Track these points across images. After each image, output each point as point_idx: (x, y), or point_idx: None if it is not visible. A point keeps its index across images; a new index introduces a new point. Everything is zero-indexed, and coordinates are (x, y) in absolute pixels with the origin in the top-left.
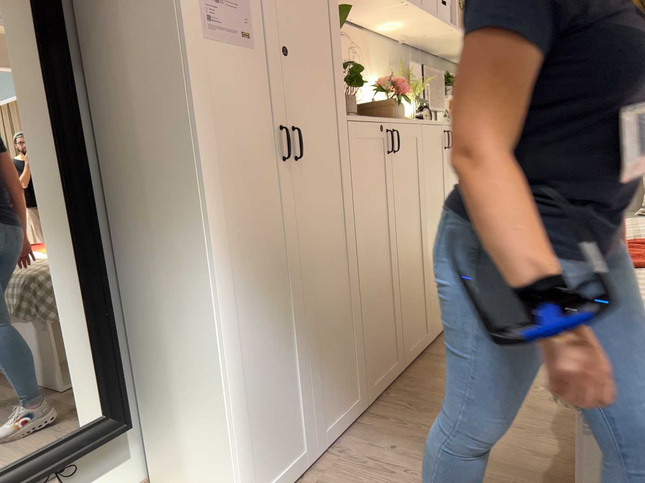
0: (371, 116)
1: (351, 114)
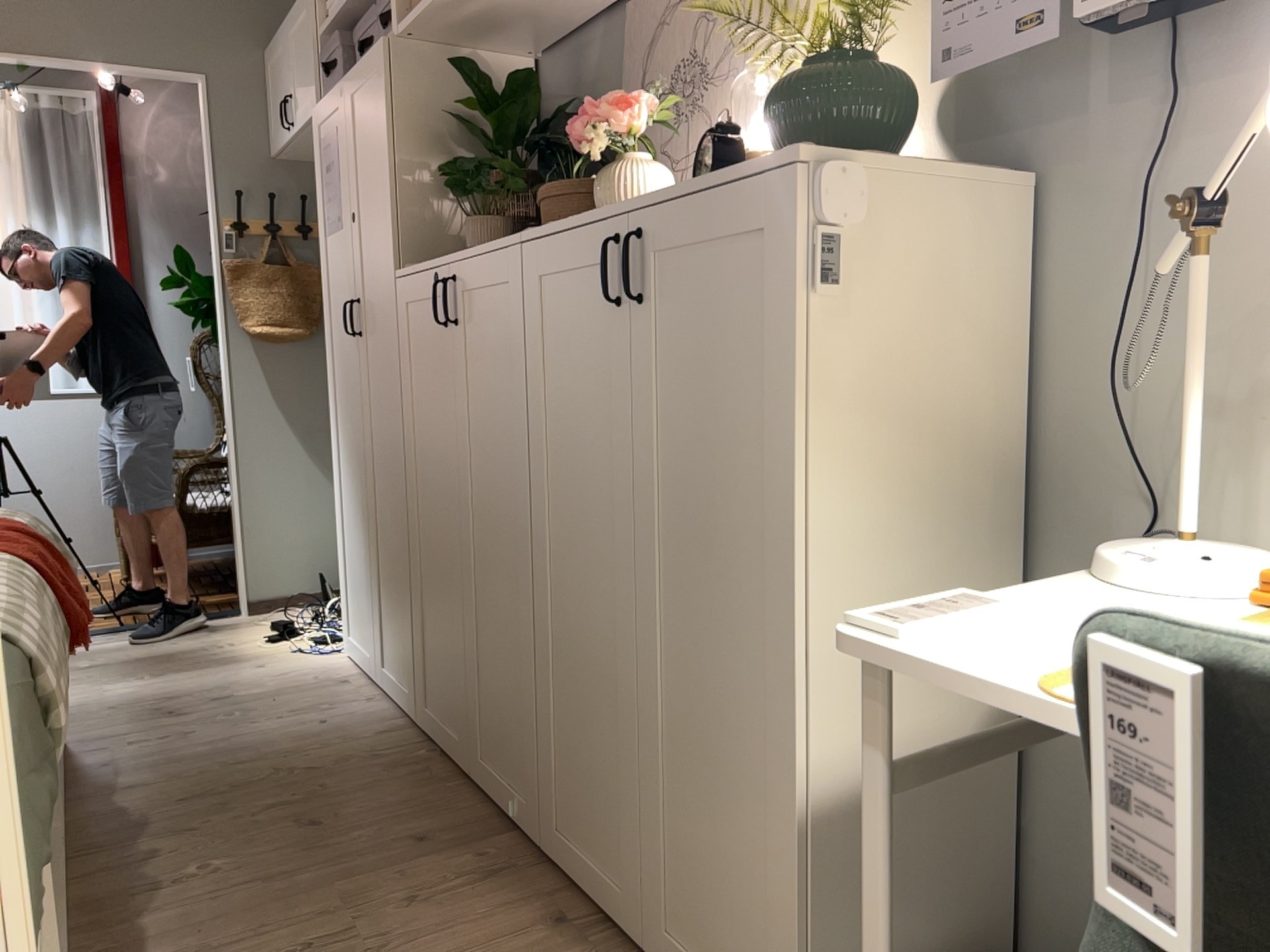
0: (427, 261)
1: (404, 267)
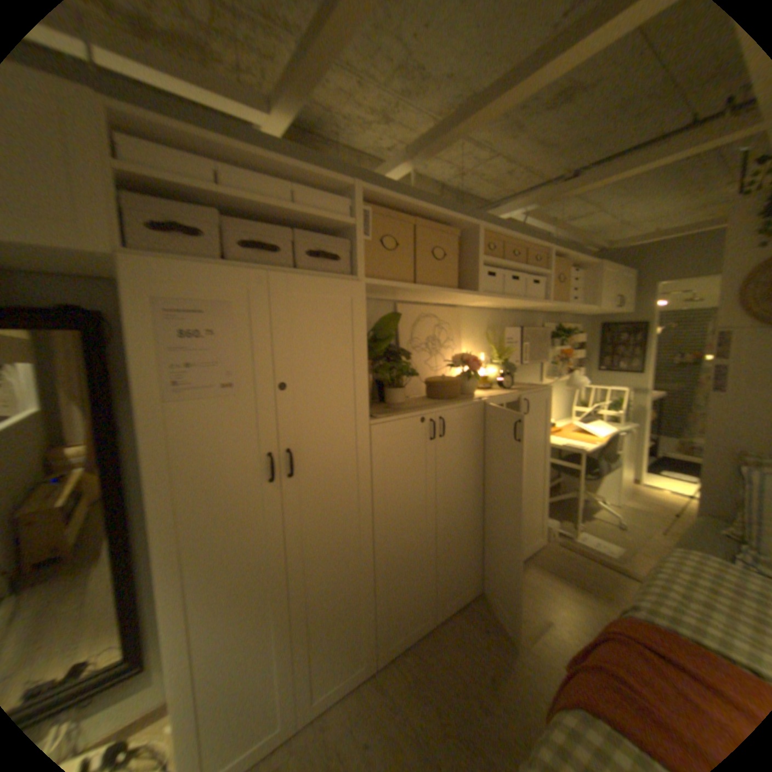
0: (410, 412)
1: (380, 417)
